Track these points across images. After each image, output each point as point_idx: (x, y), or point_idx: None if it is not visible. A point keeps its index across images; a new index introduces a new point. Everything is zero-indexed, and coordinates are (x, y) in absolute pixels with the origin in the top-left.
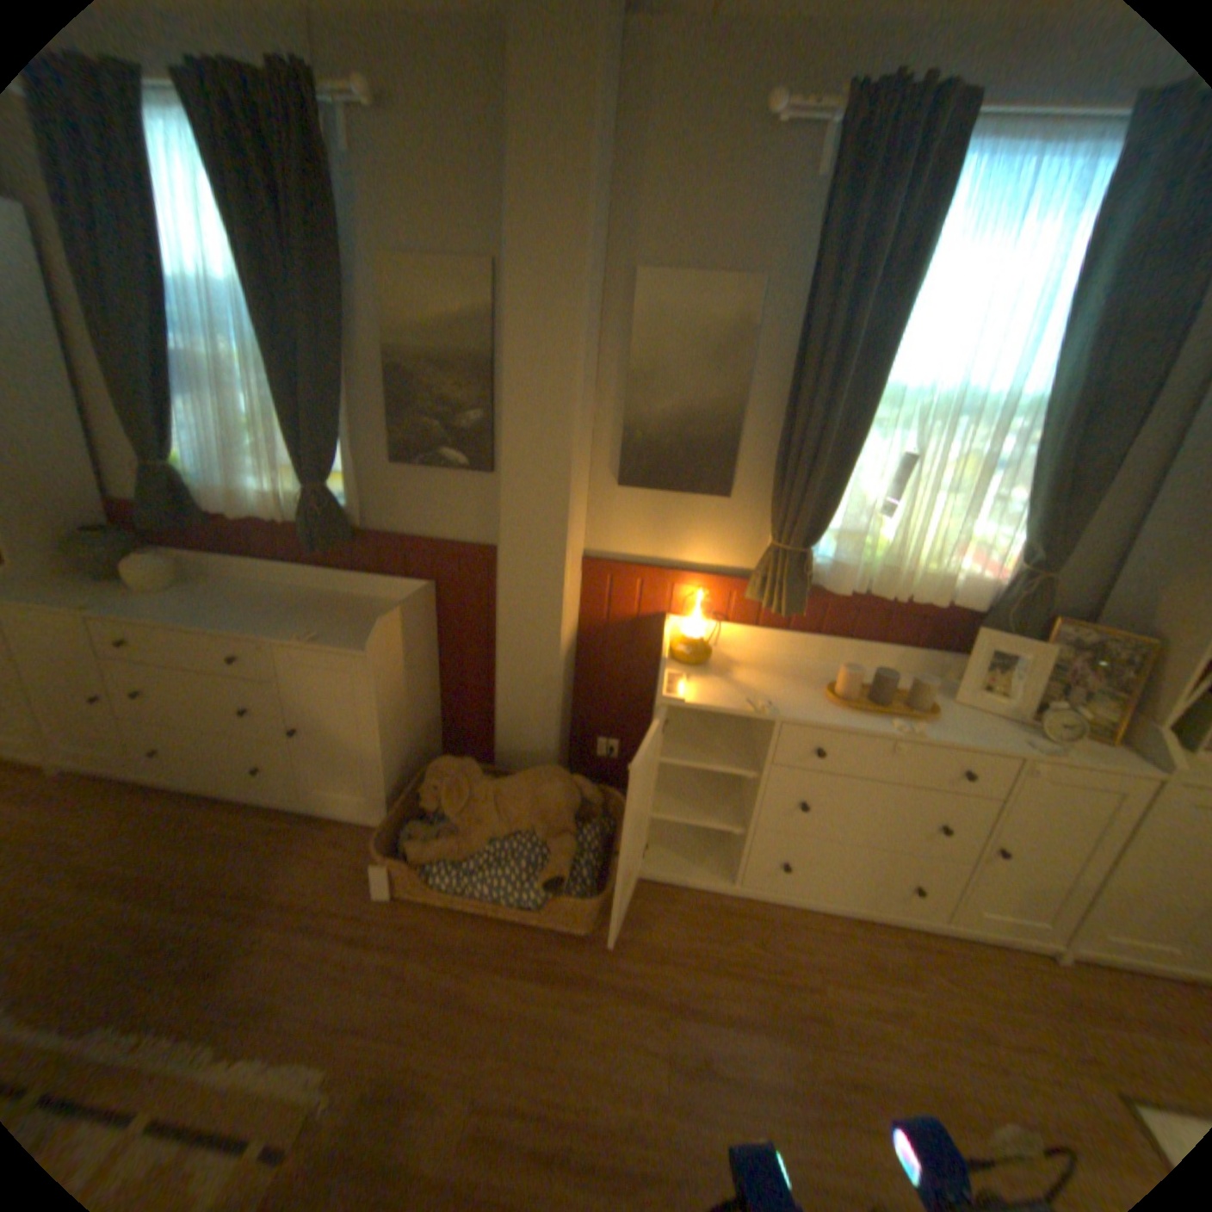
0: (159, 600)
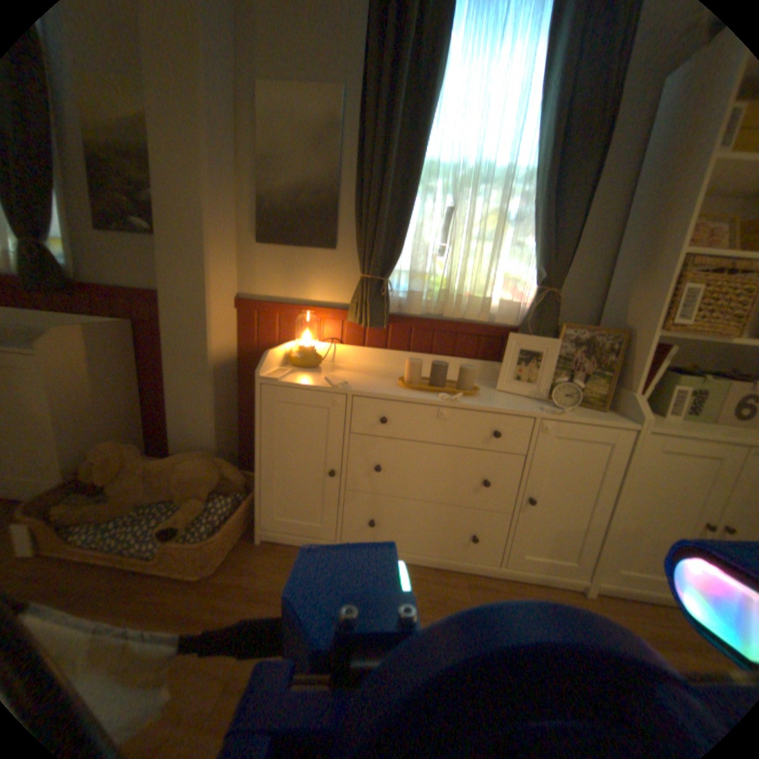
0: None
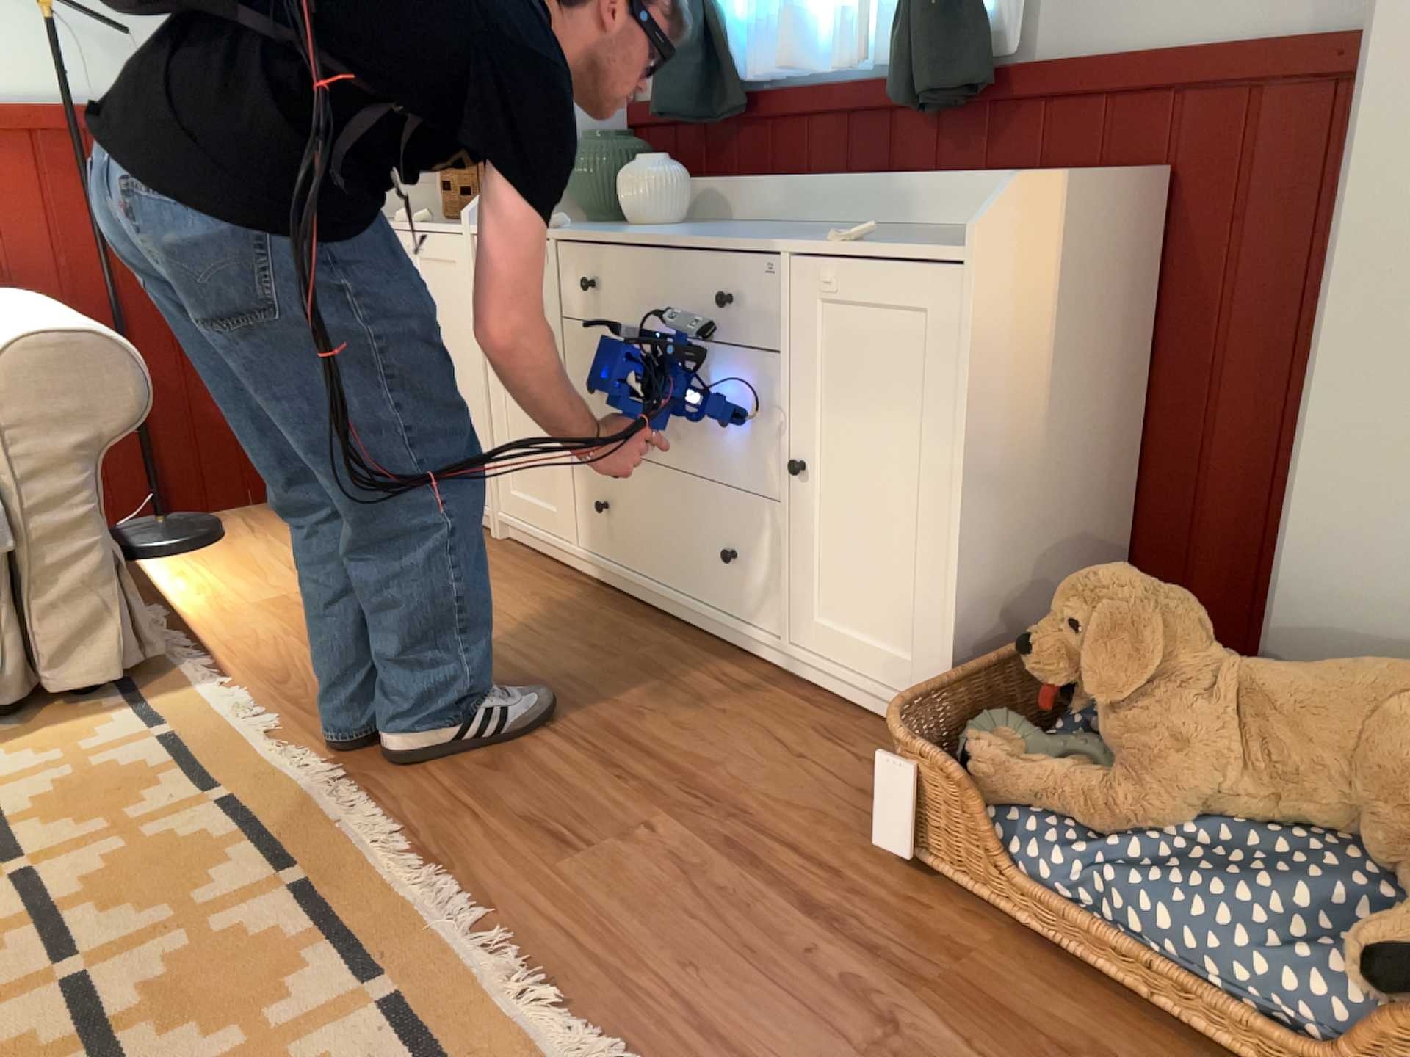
0: (653, 229)
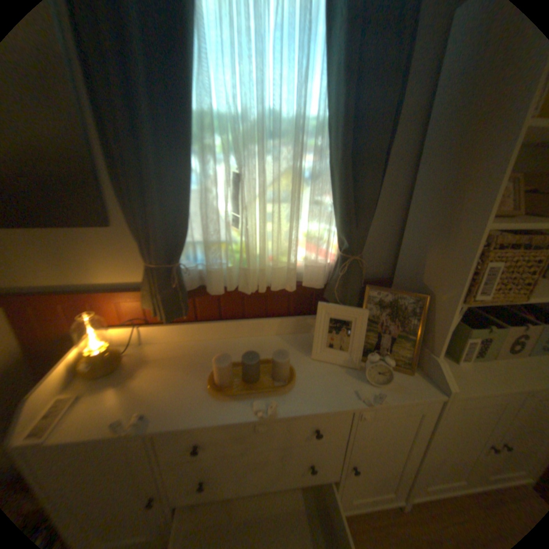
0: None
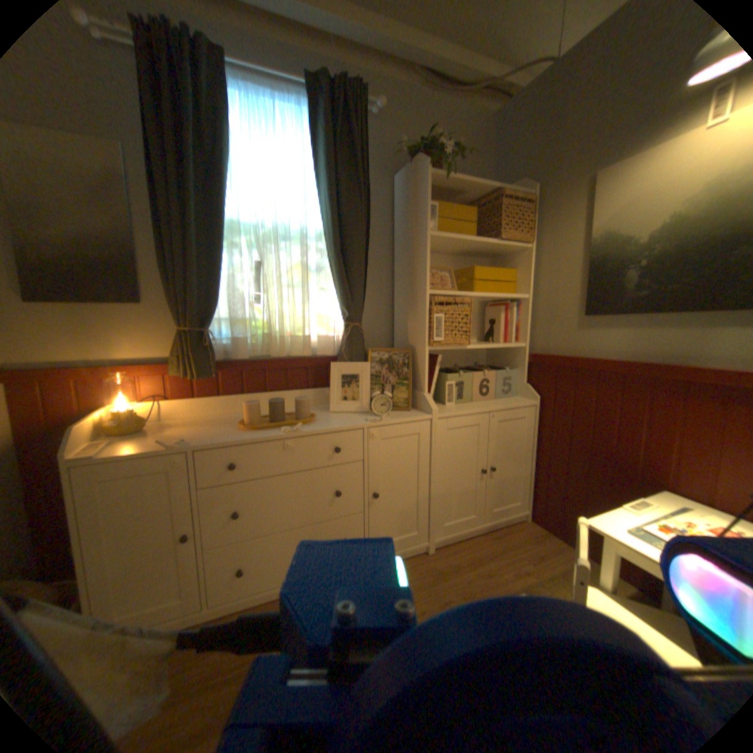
0: None
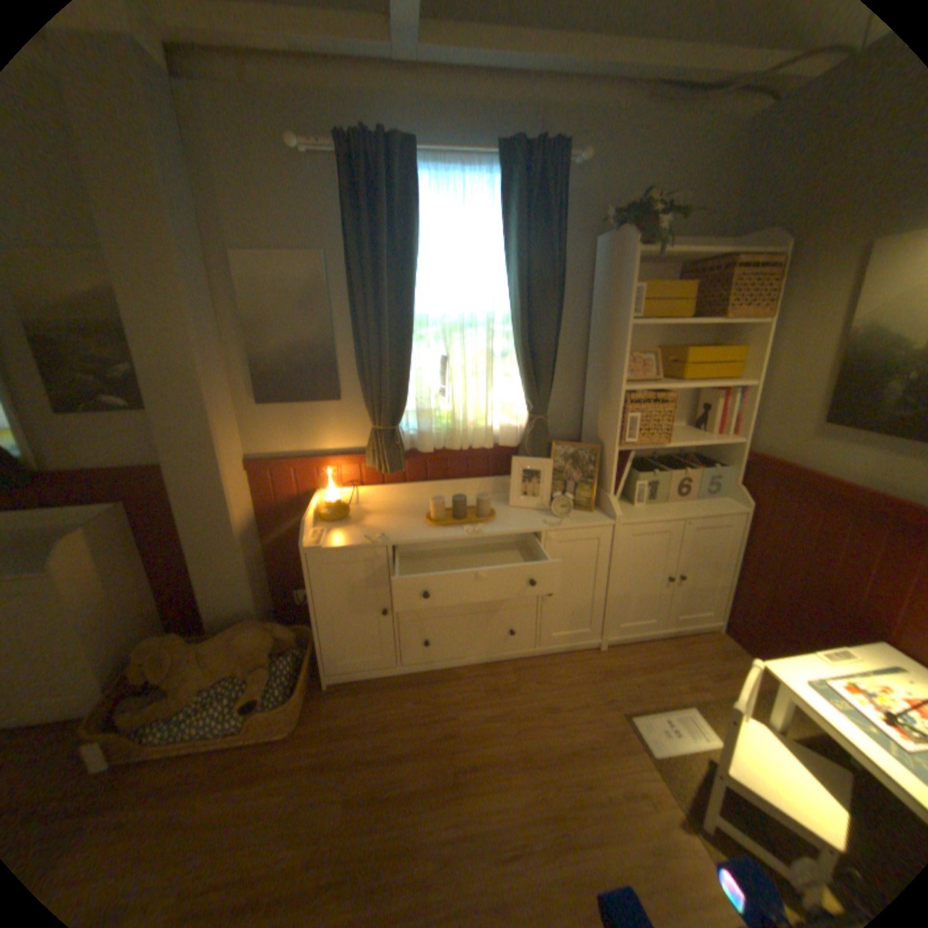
0: None
